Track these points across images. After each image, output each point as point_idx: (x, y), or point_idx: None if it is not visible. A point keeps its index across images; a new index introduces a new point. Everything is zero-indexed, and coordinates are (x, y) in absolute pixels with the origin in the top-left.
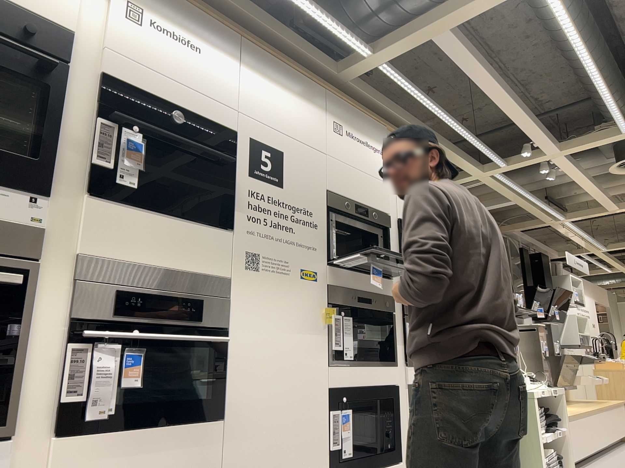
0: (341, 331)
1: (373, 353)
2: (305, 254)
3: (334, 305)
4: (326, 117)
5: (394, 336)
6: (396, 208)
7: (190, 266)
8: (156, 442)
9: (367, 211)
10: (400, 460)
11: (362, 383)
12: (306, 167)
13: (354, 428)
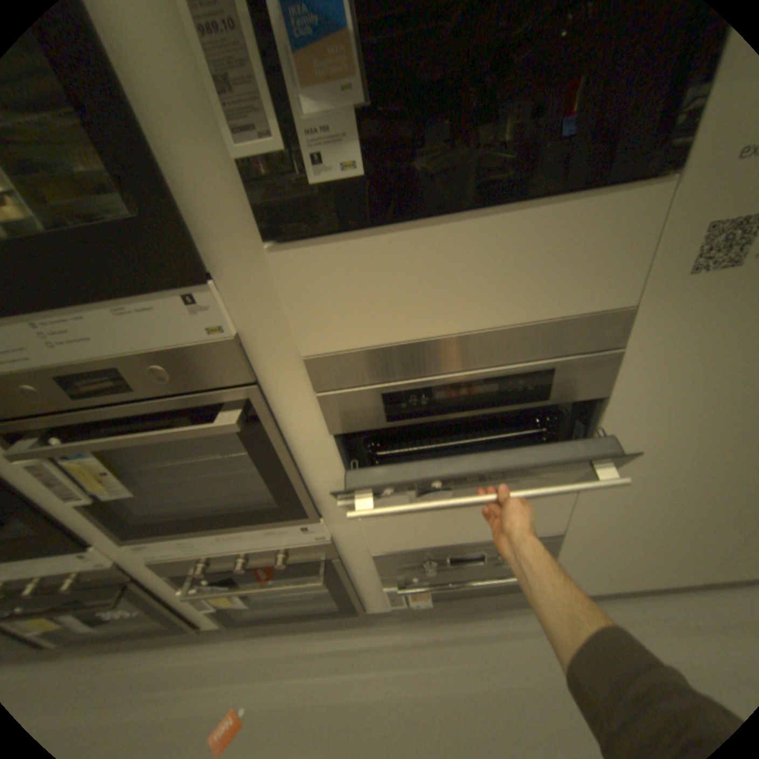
0: None
1: None
2: None
3: None
4: None
5: None
6: None
7: (528, 312)
8: (476, 515)
9: None
10: None
11: None
12: None
13: None
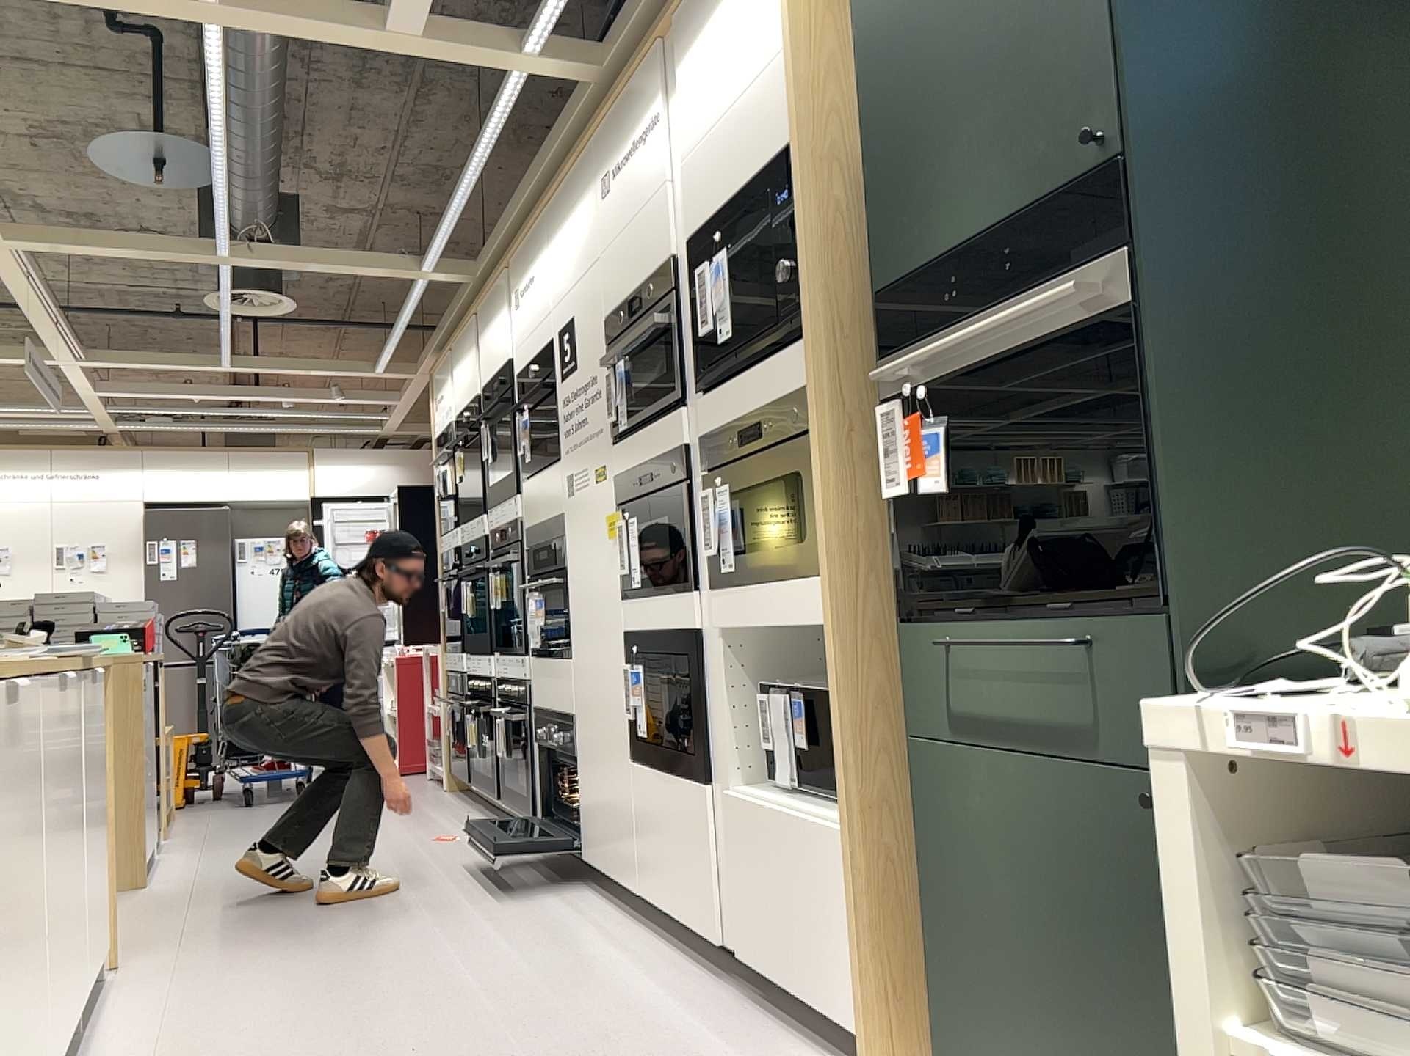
0: (624, 545)
1: (663, 572)
2: (596, 445)
3: (627, 504)
4: (595, 191)
5: (688, 529)
6: (692, 215)
7: (548, 513)
8: (551, 671)
9: (643, 295)
10: (706, 782)
11: (653, 627)
12: (587, 311)
13: (650, 697)
